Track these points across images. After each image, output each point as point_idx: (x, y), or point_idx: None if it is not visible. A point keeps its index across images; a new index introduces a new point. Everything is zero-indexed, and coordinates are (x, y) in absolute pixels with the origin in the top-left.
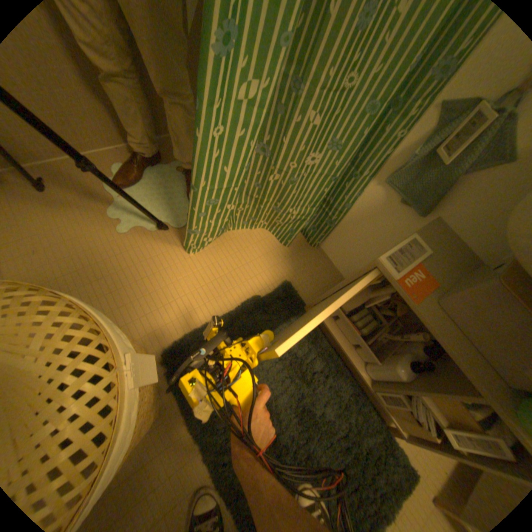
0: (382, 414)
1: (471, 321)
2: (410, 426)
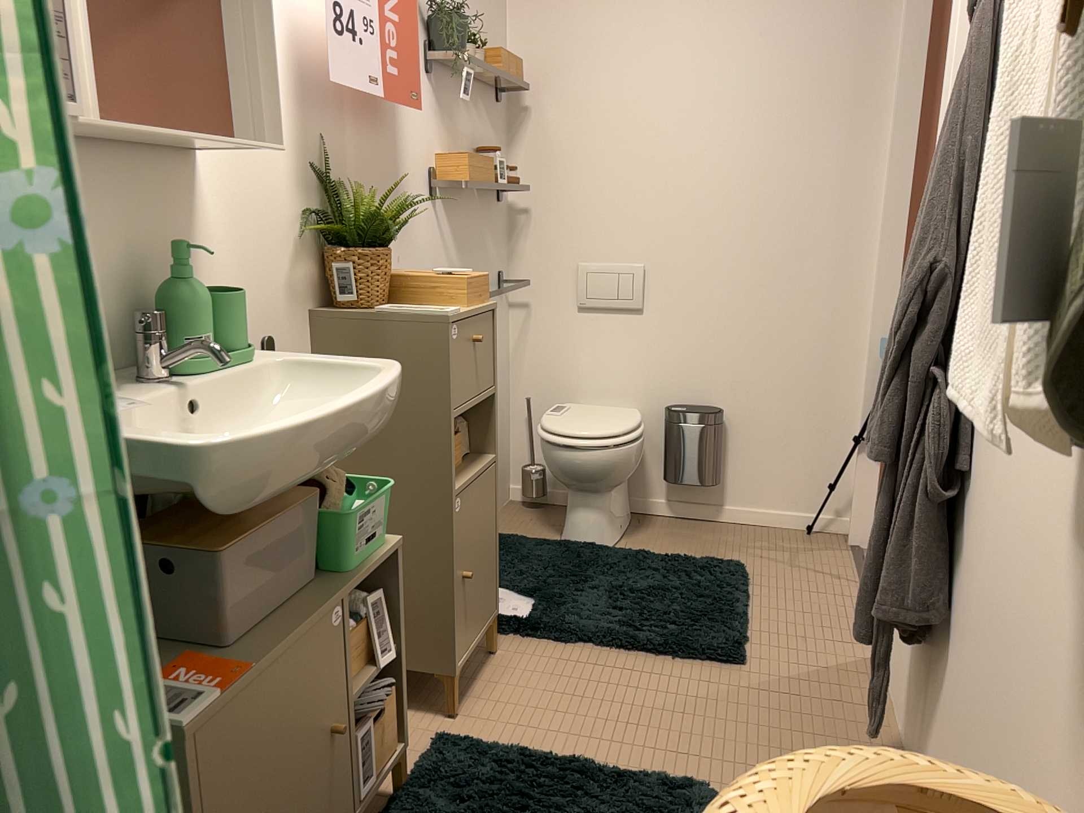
0: (382, 811)
1: (254, 605)
2: (390, 735)
